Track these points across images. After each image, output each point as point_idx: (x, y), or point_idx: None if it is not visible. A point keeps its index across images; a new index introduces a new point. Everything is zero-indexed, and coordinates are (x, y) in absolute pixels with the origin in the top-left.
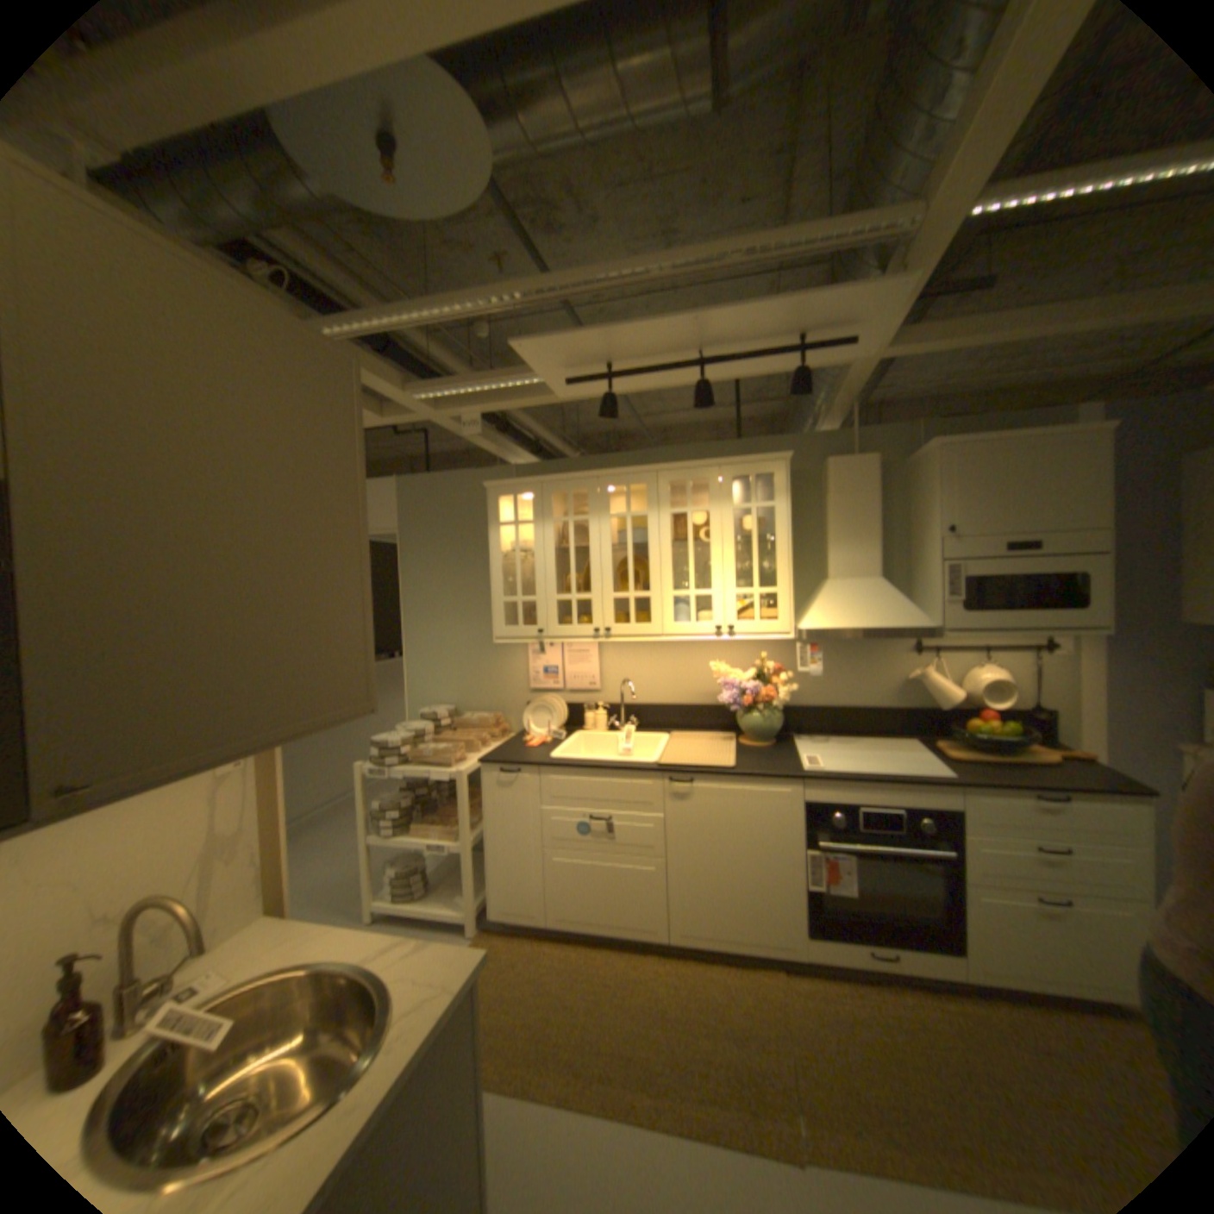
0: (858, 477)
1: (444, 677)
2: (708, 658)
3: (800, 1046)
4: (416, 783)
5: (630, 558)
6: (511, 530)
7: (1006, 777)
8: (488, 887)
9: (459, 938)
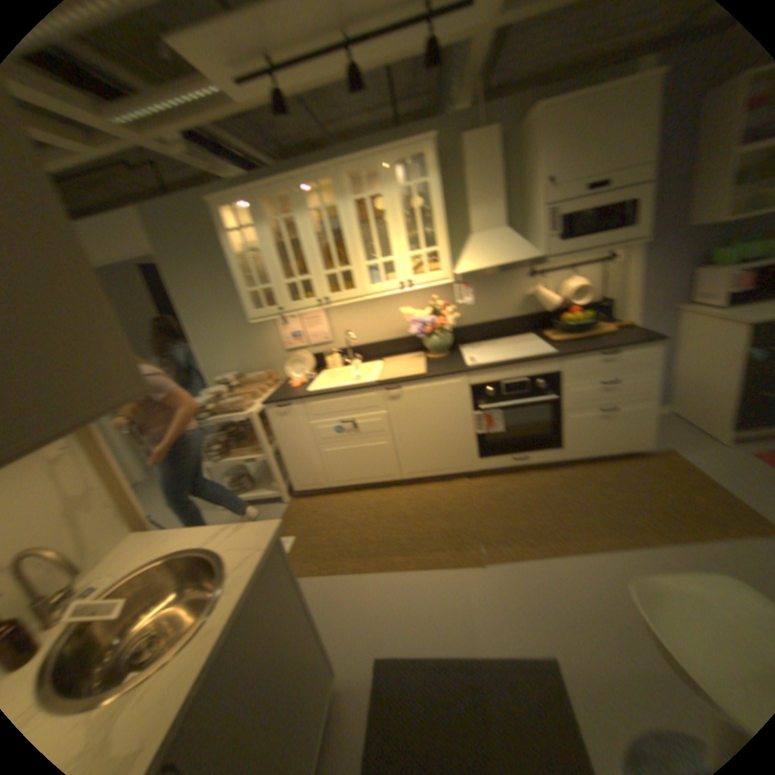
0: (483, 147)
1: (220, 353)
2: (397, 305)
3: (477, 510)
4: (222, 425)
5: (328, 241)
6: (233, 234)
7: (582, 344)
8: (286, 473)
9: (277, 503)
